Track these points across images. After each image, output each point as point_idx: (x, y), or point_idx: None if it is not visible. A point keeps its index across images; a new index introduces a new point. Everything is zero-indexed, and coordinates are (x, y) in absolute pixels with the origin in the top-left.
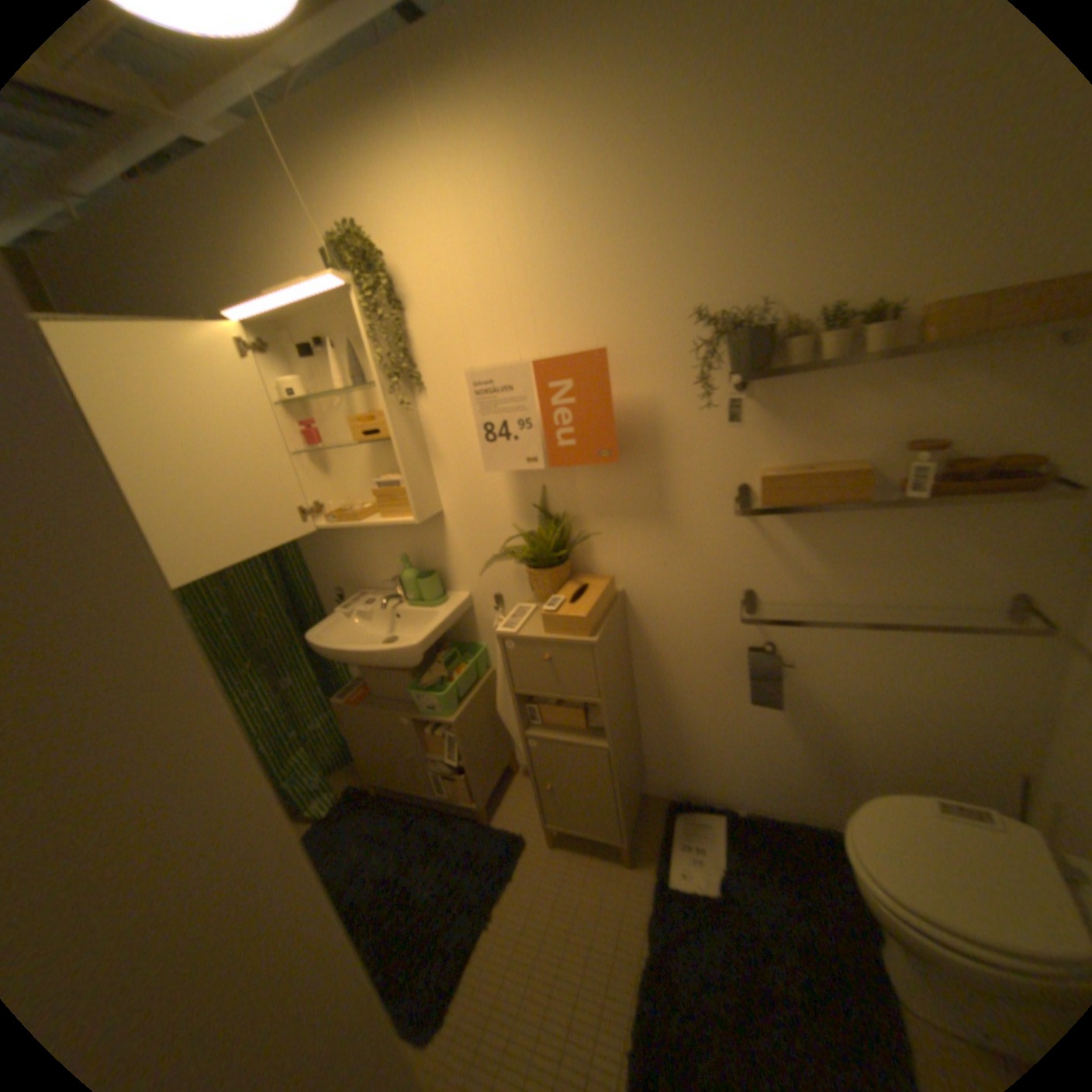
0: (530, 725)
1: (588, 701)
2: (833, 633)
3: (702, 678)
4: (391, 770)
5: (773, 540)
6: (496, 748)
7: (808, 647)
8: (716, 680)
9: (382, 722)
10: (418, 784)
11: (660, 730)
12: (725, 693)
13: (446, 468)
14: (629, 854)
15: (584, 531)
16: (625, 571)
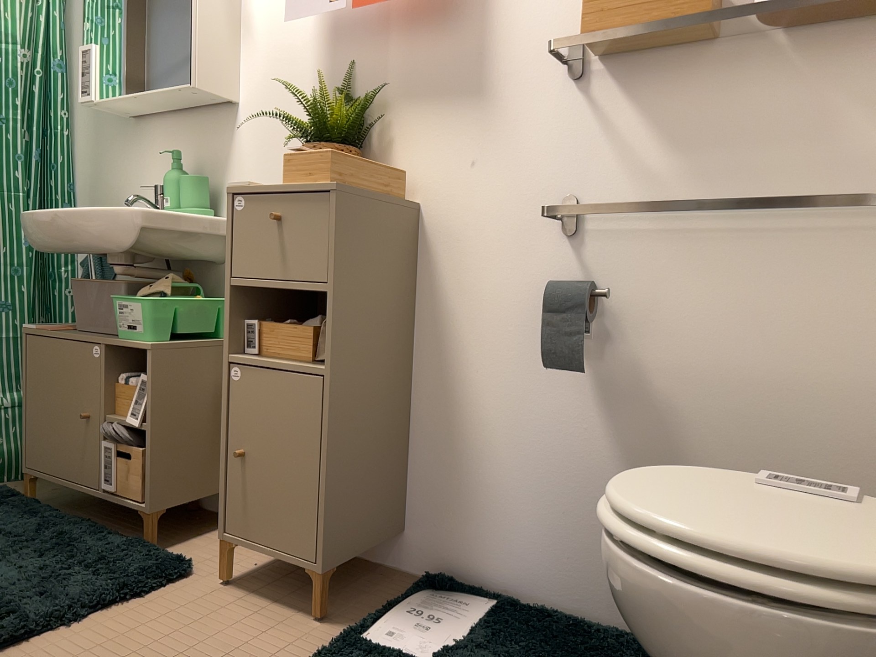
0: (243, 352)
1: (313, 288)
2: (676, 264)
3: (499, 348)
4: (62, 441)
5: (607, 119)
6: (212, 450)
7: (641, 288)
8: (517, 350)
9: (72, 356)
10: (87, 465)
11: (435, 444)
12: (527, 373)
13: (255, 46)
14: (327, 601)
15: (388, 121)
16: (426, 177)
